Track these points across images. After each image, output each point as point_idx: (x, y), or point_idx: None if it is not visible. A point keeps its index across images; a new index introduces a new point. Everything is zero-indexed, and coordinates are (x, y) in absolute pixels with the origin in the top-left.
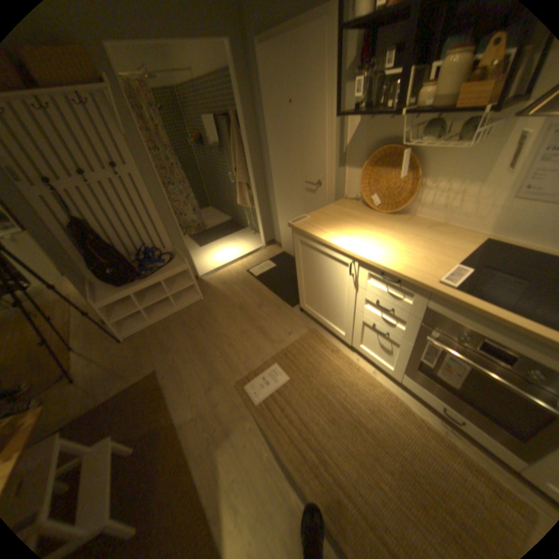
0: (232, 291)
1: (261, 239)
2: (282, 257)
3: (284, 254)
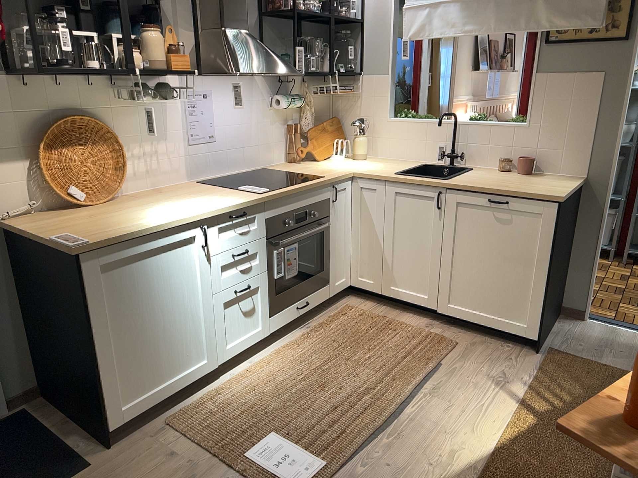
0: None
1: None
2: None
3: None
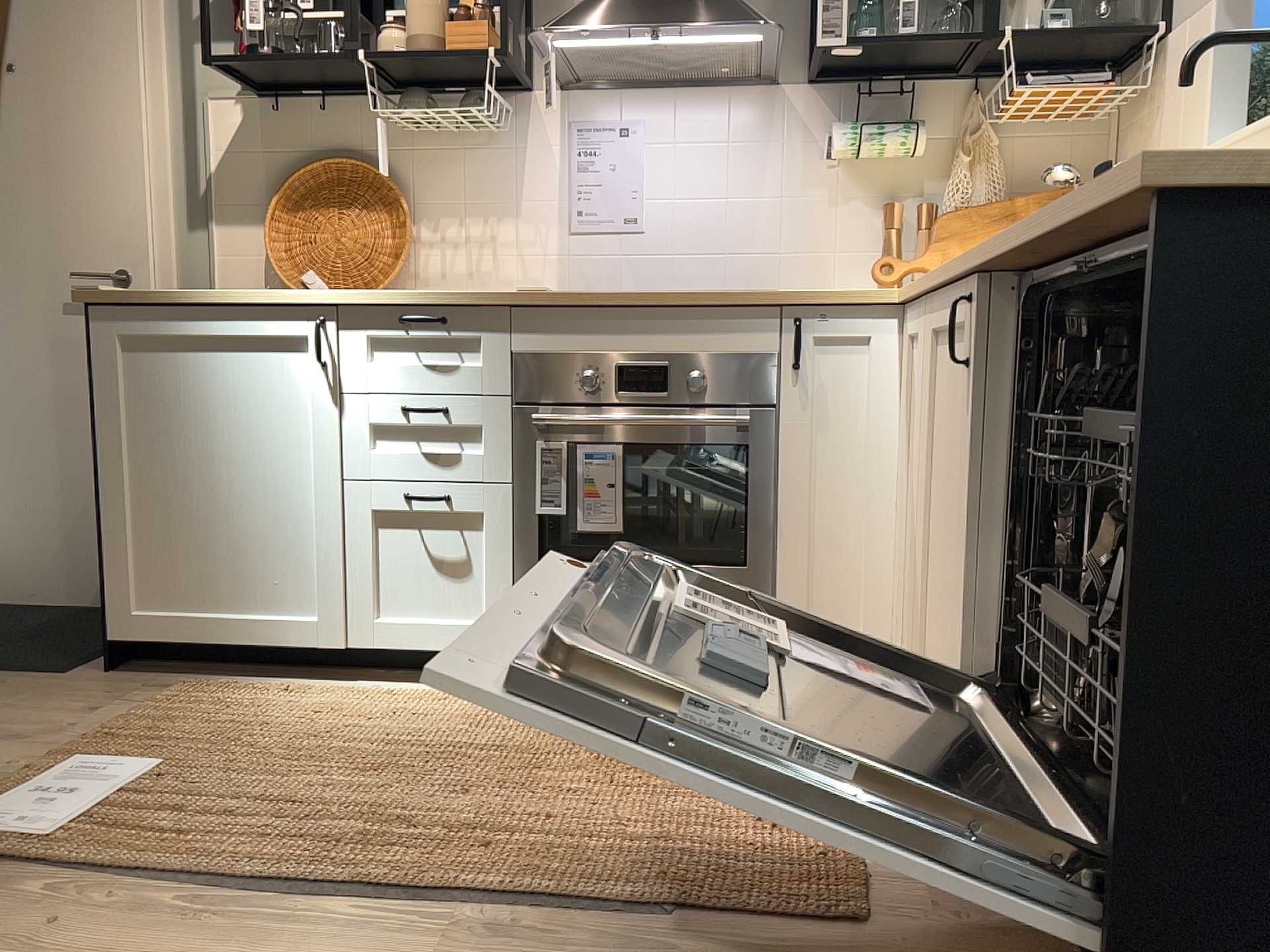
0: None
1: None
2: None
3: None
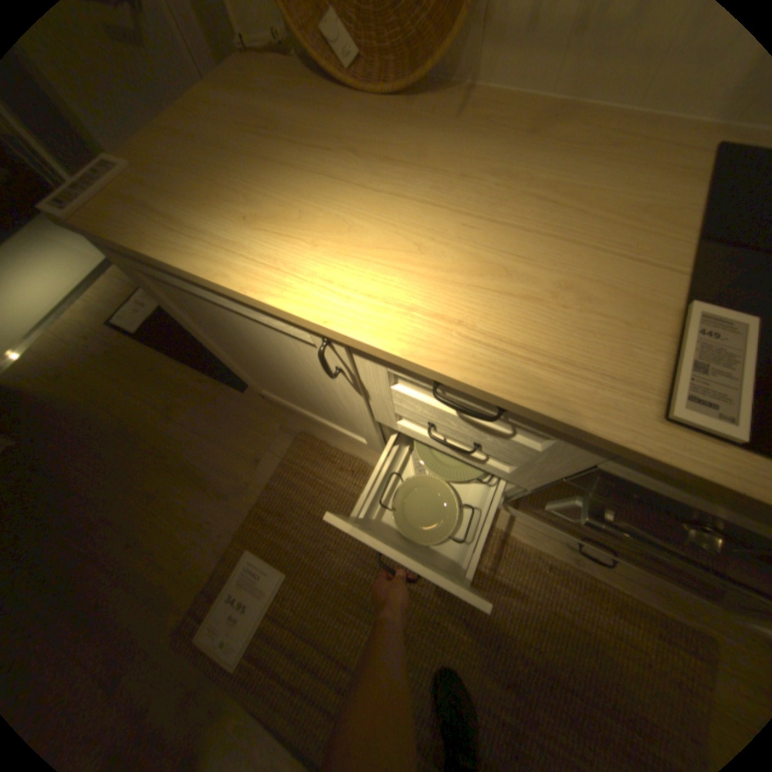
0: (83, 392)
1: None
2: None
3: None
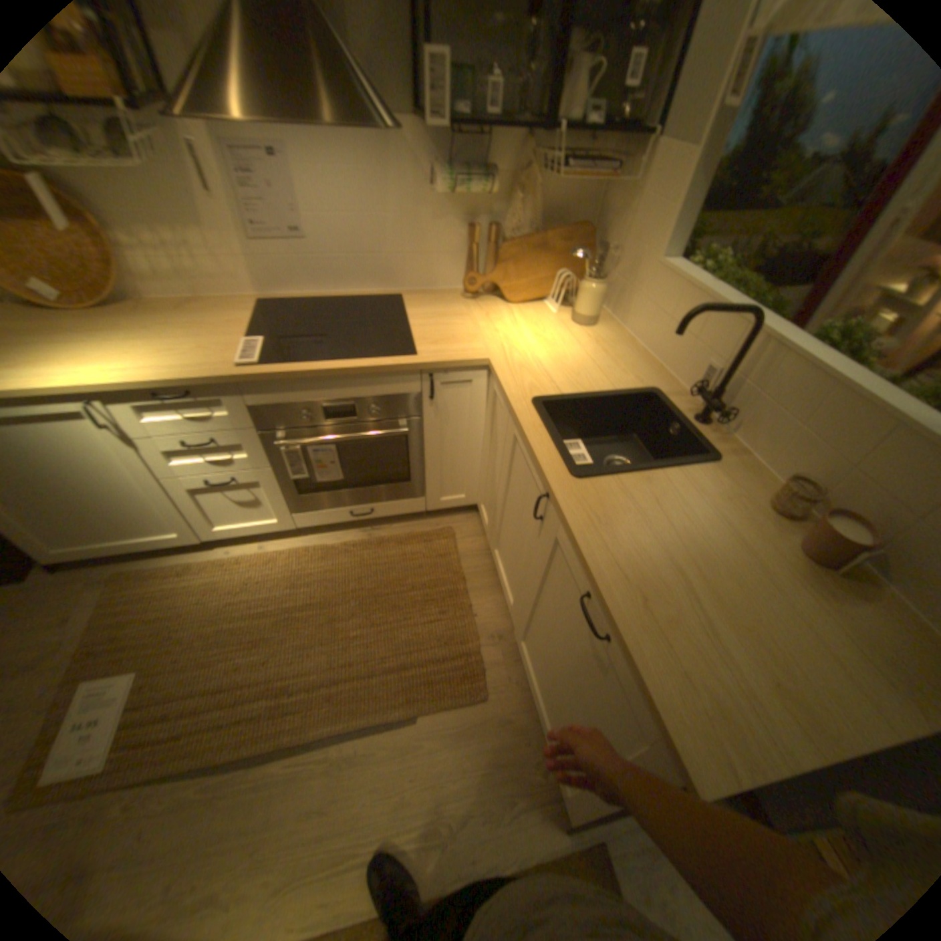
0: None
1: None
2: None
3: None
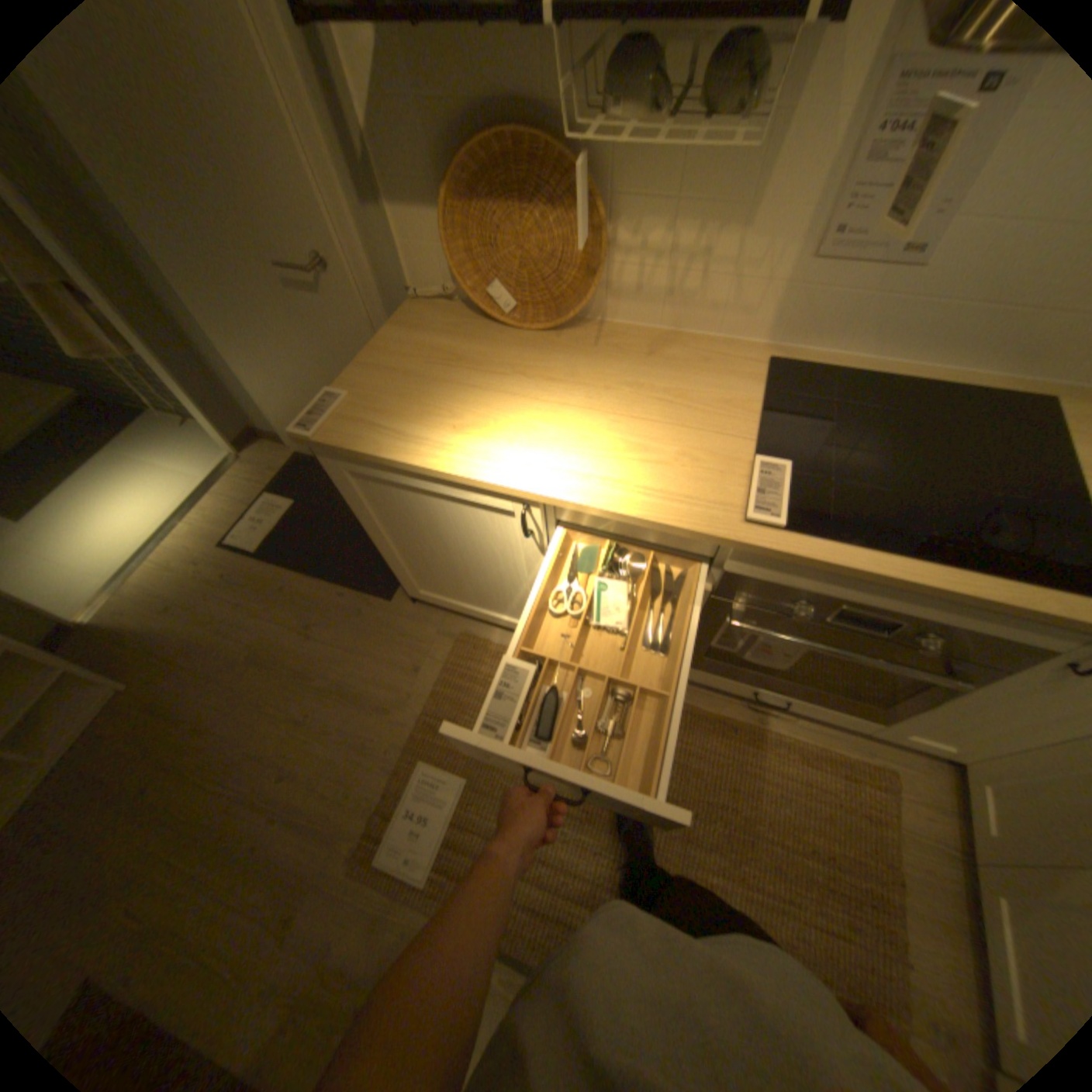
0: (203, 621)
1: (211, 433)
2: (298, 470)
3: (301, 459)
